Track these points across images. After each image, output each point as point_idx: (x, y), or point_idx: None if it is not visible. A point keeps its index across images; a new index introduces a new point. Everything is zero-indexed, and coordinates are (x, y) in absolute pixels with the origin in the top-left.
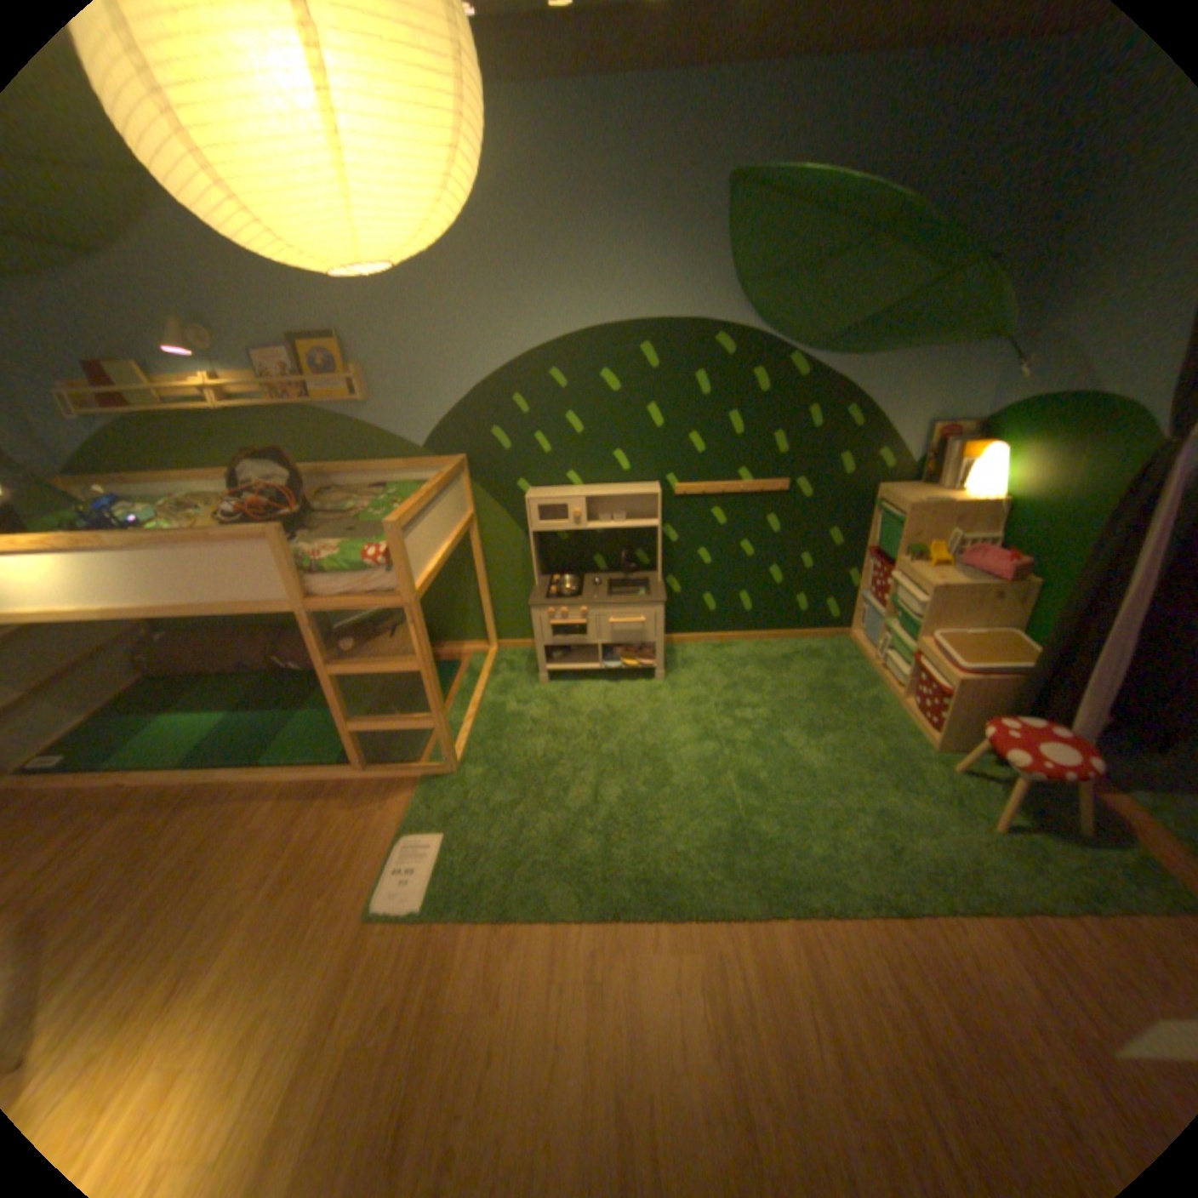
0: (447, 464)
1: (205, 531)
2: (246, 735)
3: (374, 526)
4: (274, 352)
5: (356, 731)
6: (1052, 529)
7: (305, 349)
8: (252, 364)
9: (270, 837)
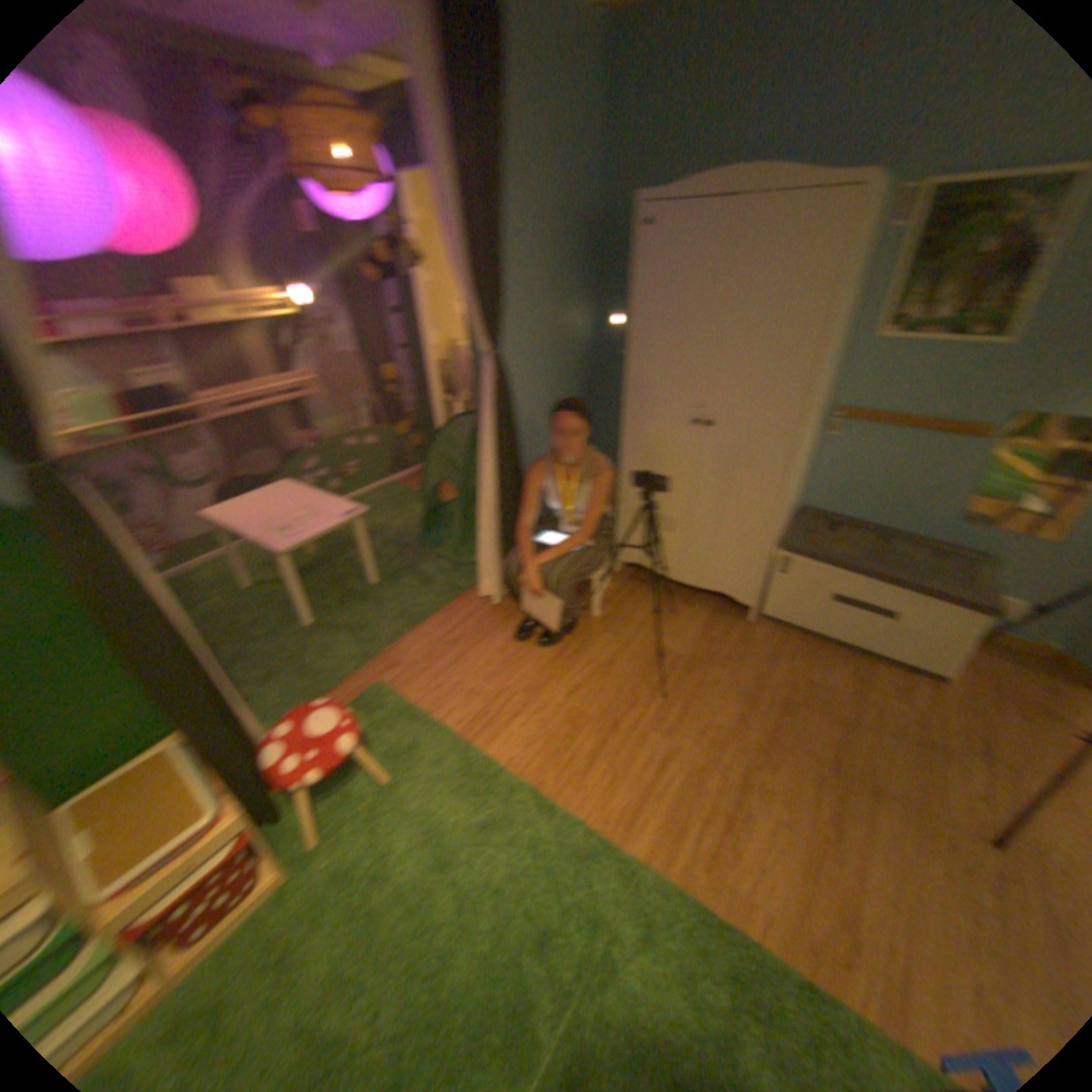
0: None
1: None
2: None
3: None
4: None
5: None
6: None
7: None
8: None
9: None
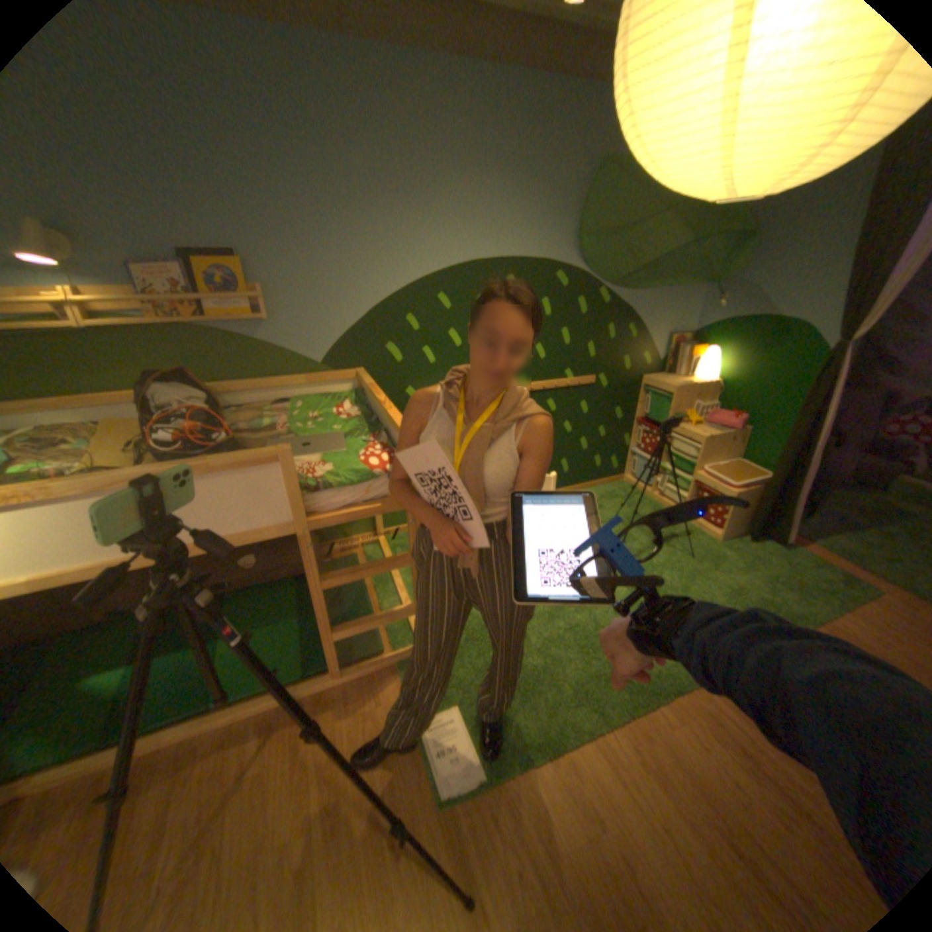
0: (349, 376)
1: (204, 460)
2: (170, 682)
3: (327, 437)
4: (166, 266)
5: (341, 637)
6: (753, 398)
7: (204, 265)
8: (134, 278)
9: (278, 773)
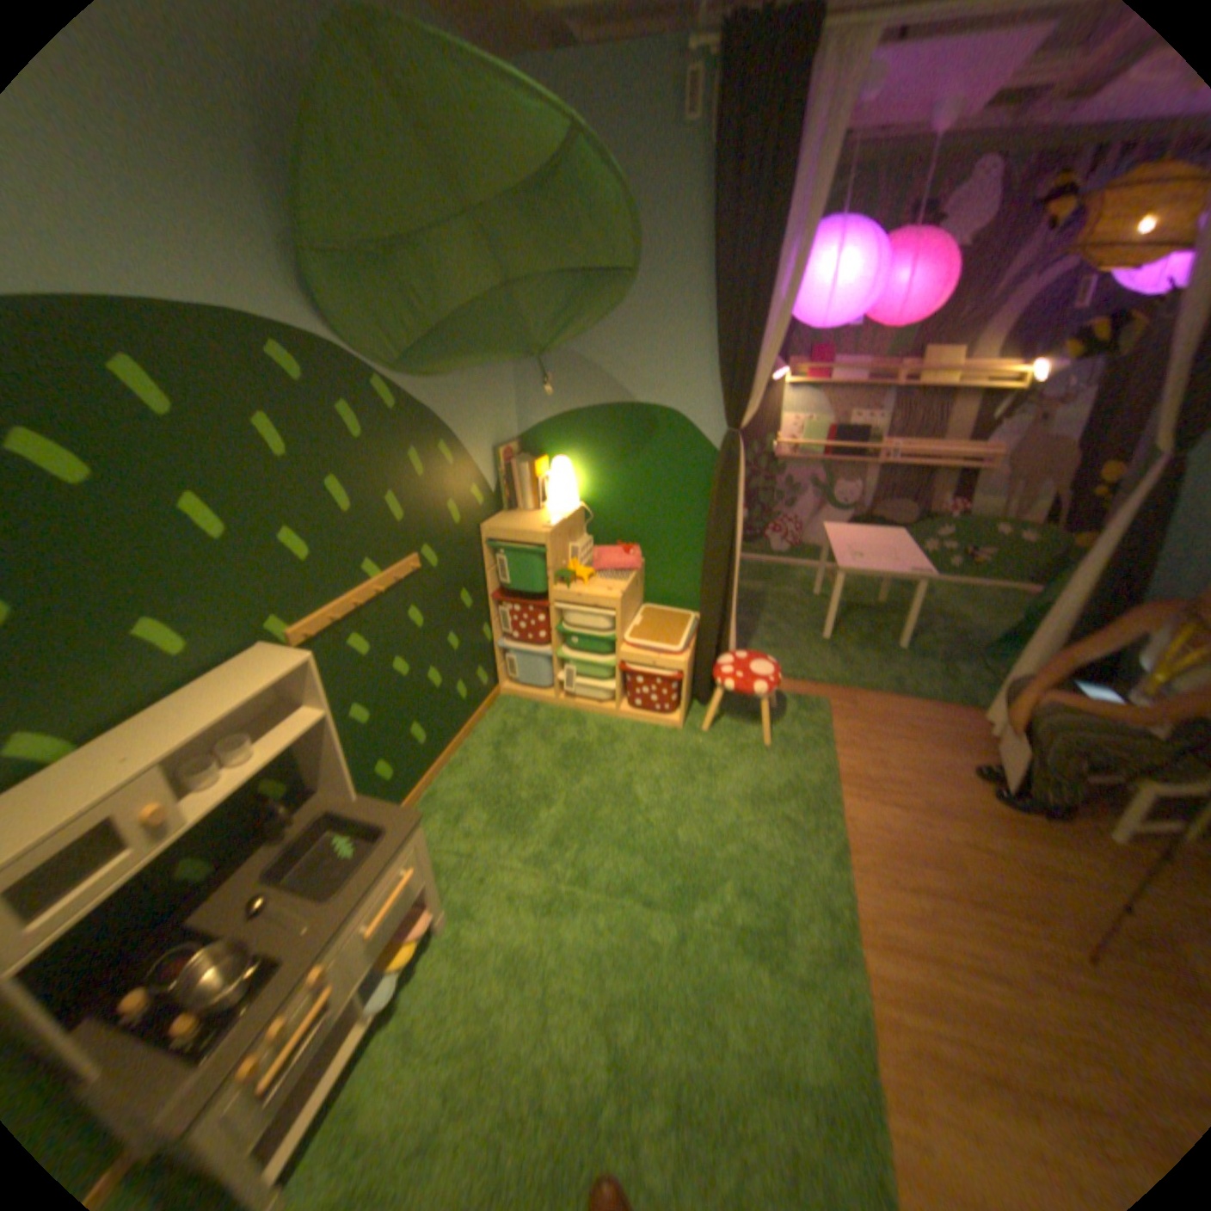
0: None
1: None
2: None
3: None
4: None
5: None
6: (632, 517)
7: None
8: None
9: None
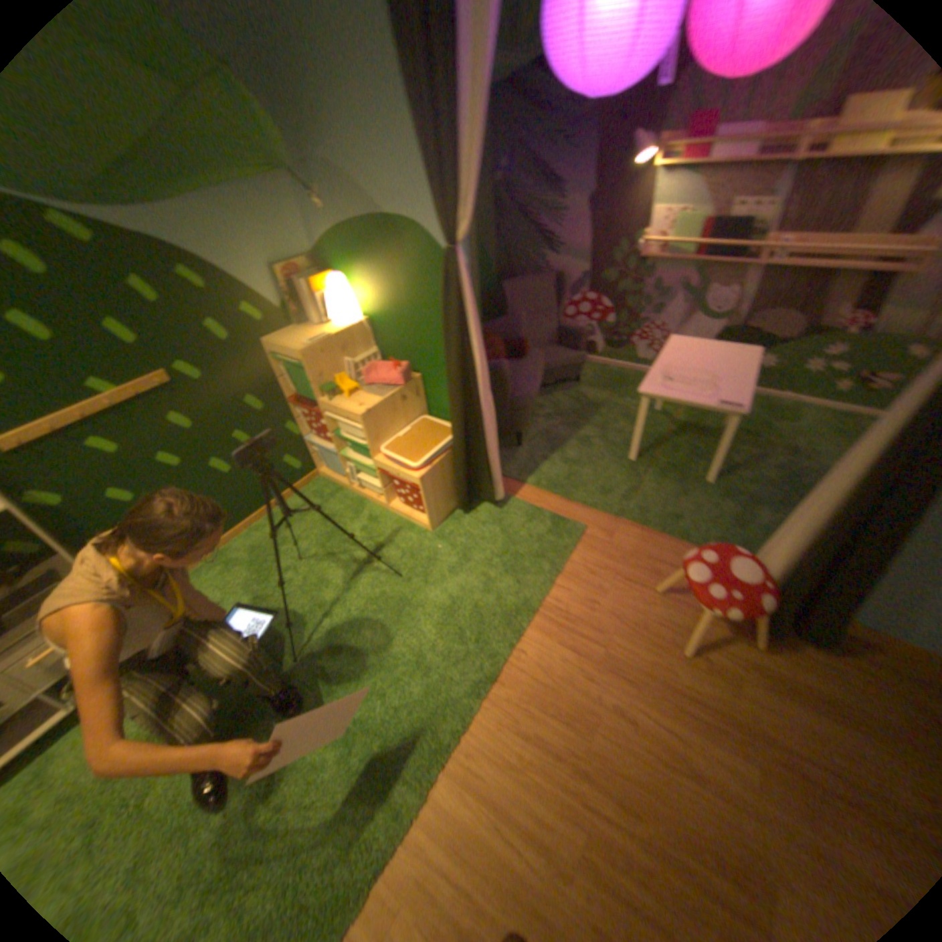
0: None
1: None
2: None
3: None
4: None
5: None
6: (406, 335)
7: None
8: None
9: None
